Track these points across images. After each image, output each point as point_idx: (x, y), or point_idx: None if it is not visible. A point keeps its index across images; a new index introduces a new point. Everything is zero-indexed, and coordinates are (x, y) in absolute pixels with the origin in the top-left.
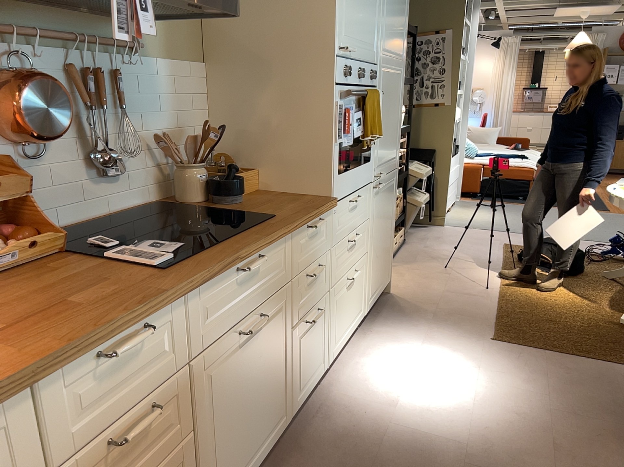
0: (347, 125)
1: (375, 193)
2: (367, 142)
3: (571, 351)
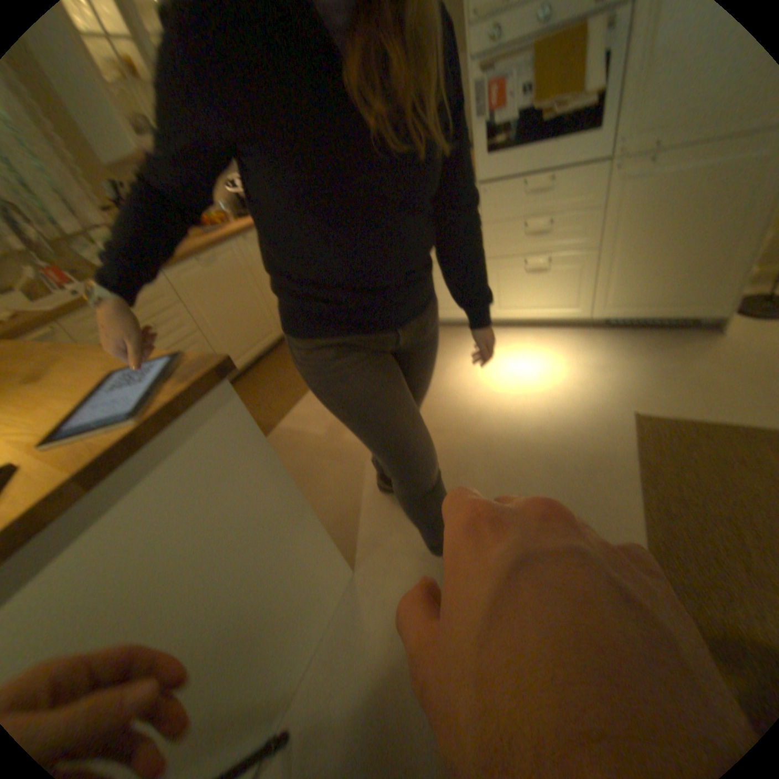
0: (495, 98)
1: (629, 173)
2: (548, 109)
3: (658, 493)
